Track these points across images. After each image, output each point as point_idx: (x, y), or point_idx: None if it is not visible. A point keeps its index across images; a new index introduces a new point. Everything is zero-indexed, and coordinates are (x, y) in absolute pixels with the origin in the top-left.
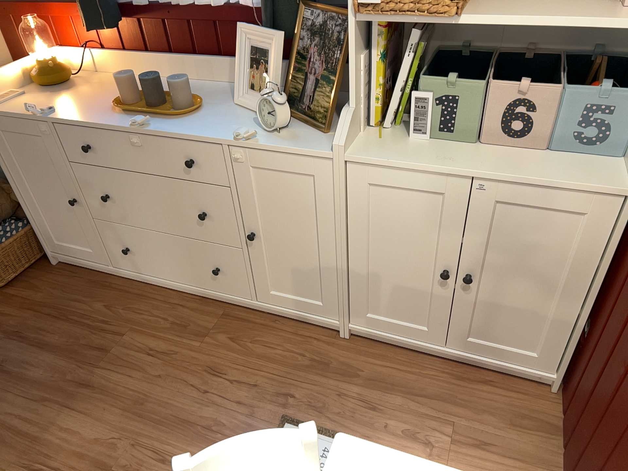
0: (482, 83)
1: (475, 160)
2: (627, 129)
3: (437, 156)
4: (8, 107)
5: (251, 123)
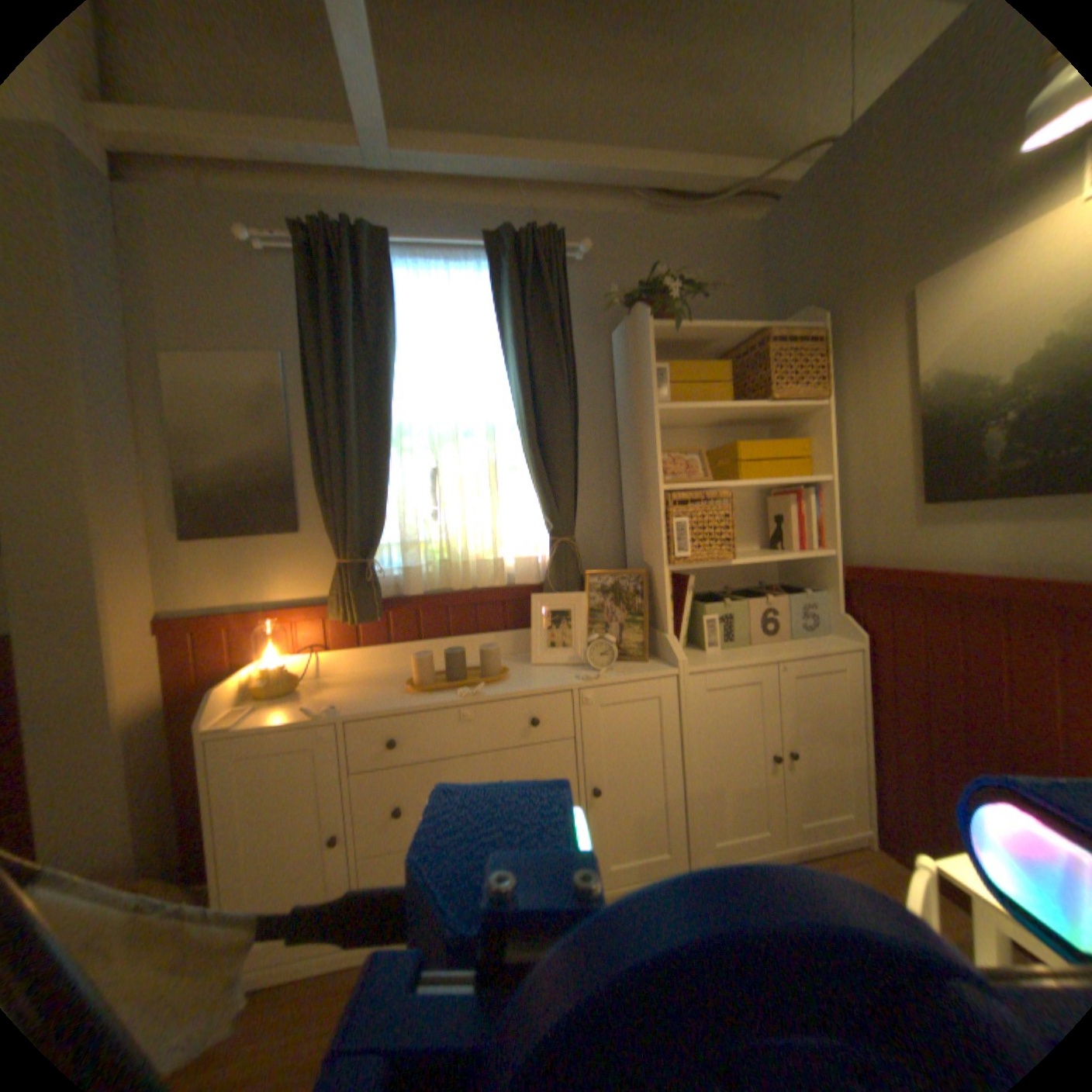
0: (742, 600)
1: (766, 651)
2: (832, 612)
3: (741, 655)
4: (216, 727)
5: (568, 670)
